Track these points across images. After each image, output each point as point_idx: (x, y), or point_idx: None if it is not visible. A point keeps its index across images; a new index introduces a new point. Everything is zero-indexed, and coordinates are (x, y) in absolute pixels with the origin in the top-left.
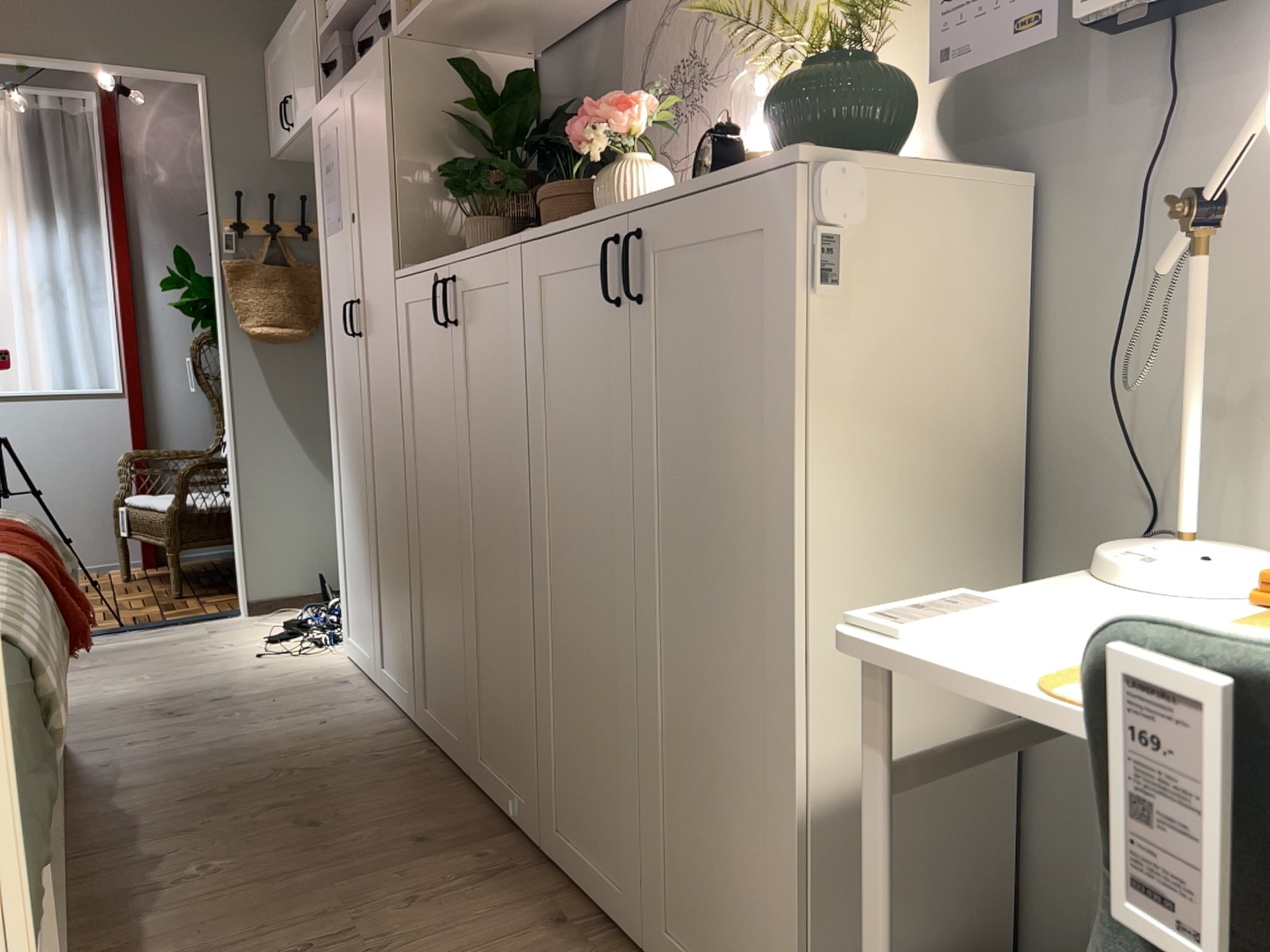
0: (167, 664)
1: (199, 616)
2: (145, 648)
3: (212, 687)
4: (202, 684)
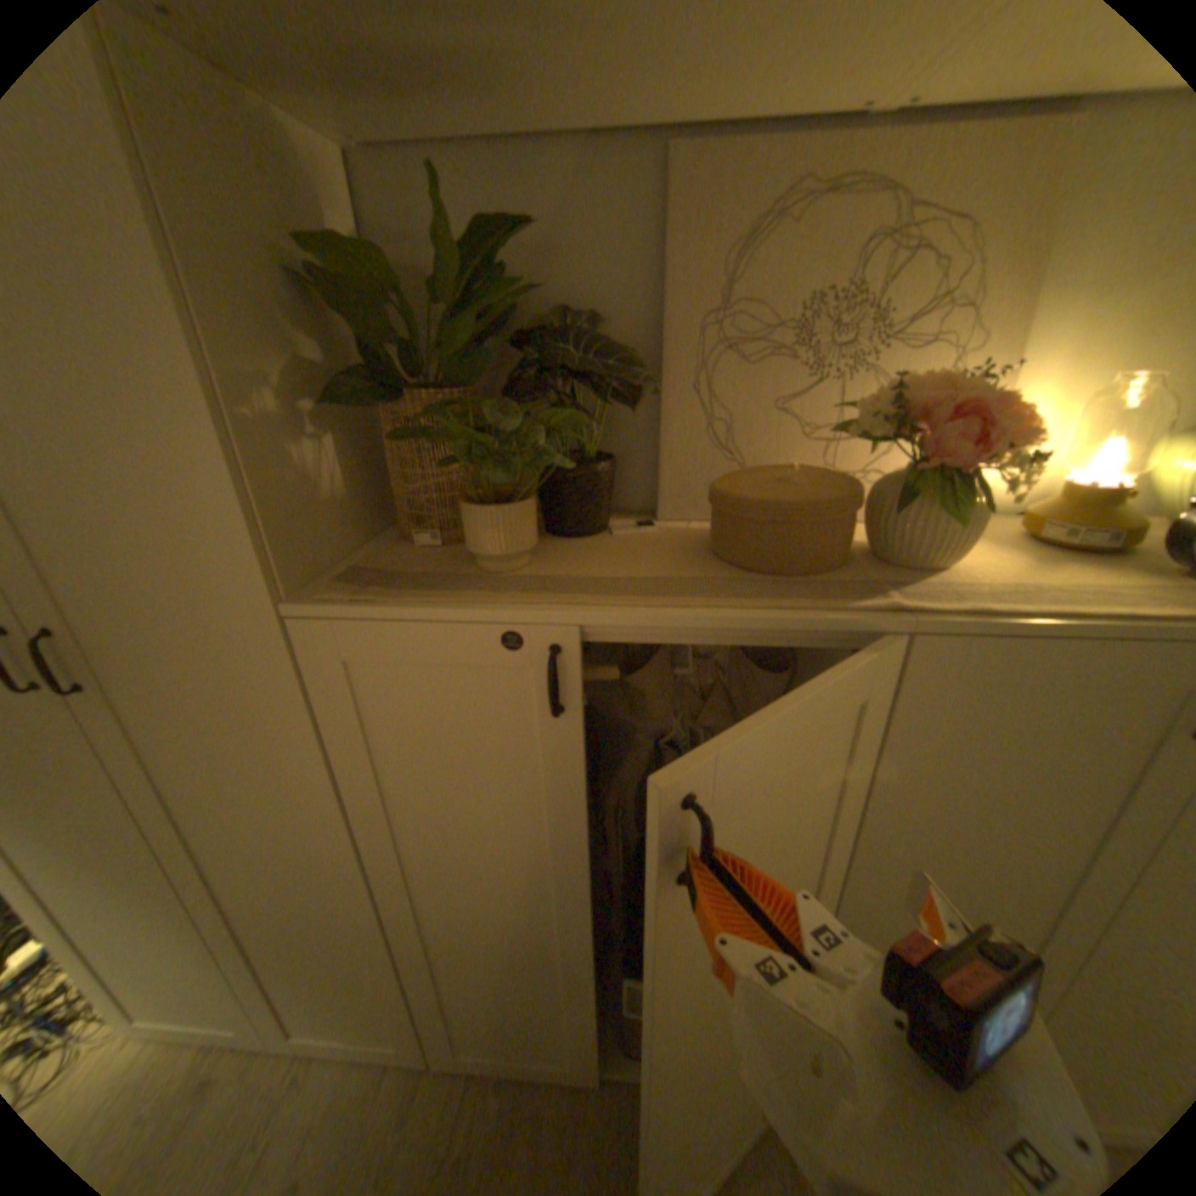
0: None
1: None
2: None
3: None
4: None
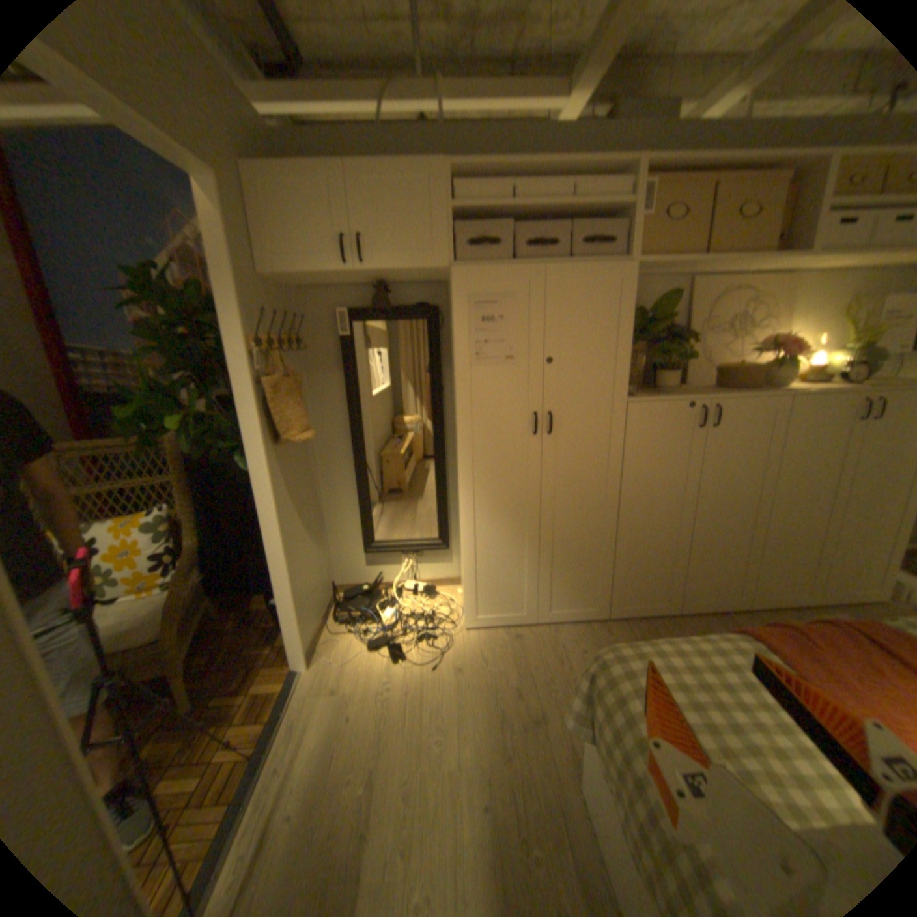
0: (407, 725)
1: (281, 698)
2: (340, 742)
3: (487, 698)
4: (478, 704)
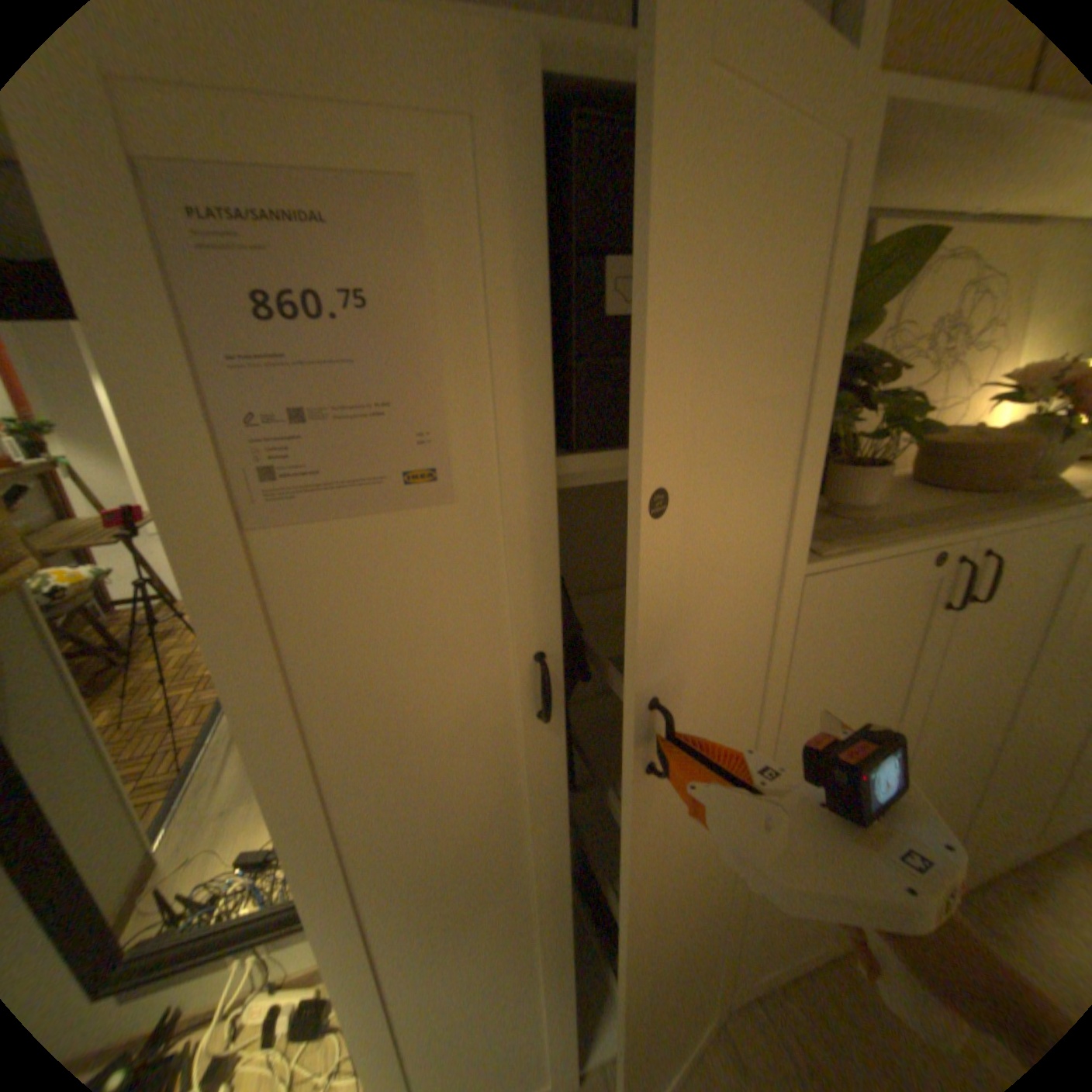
0: None
1: None
2: None
3: None
4: None
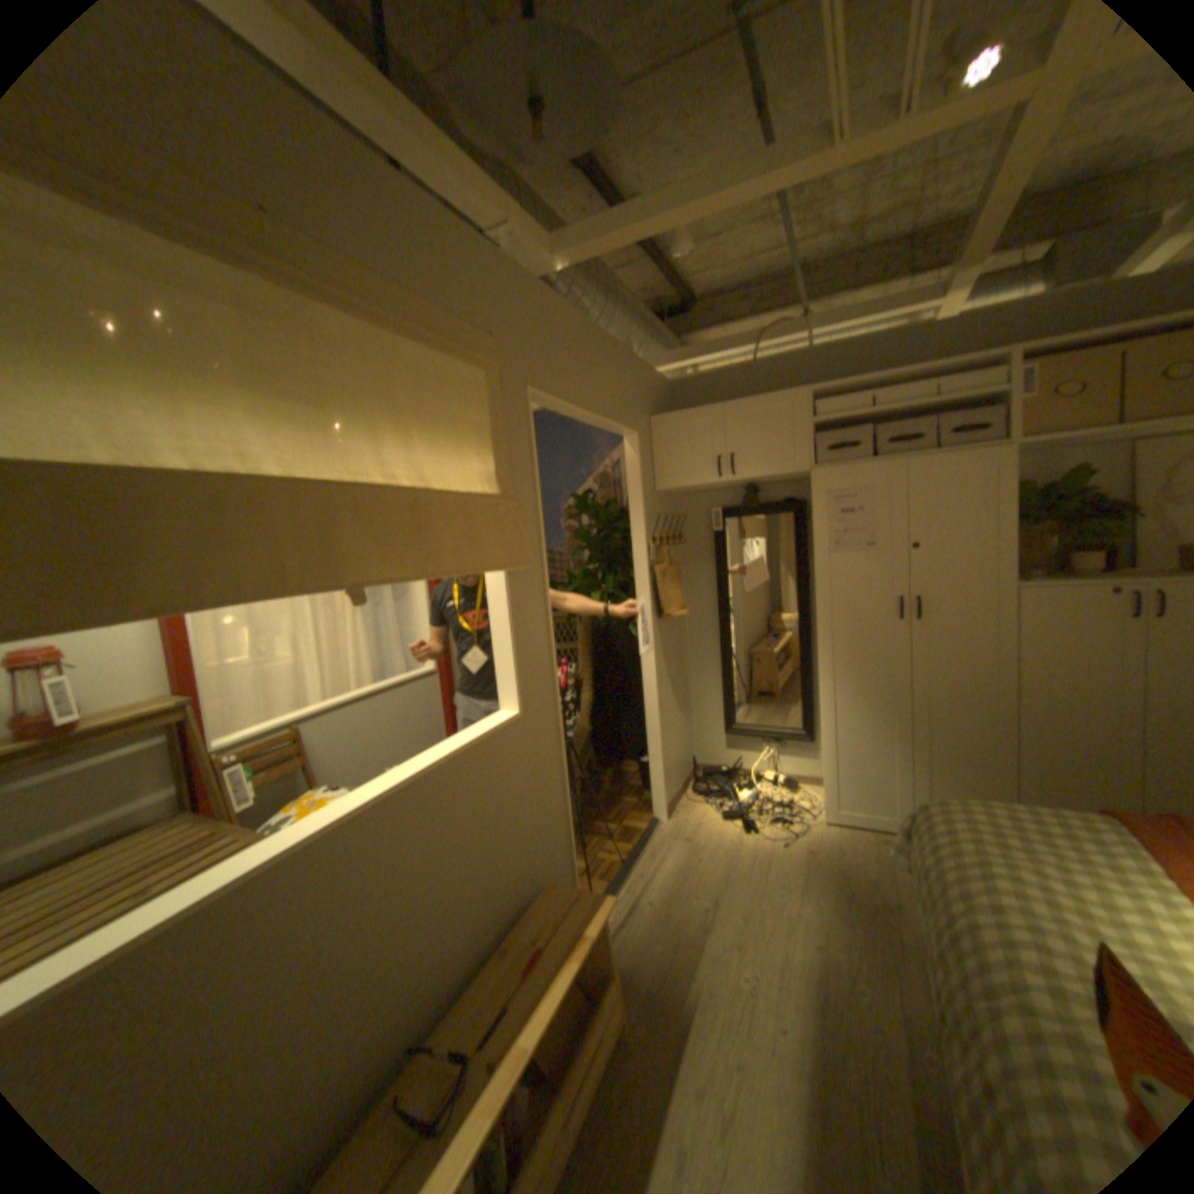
0: (753, 880)
1: (646, 836)
2: (693, 875)
3: (839, 882)
4: (828, 884)
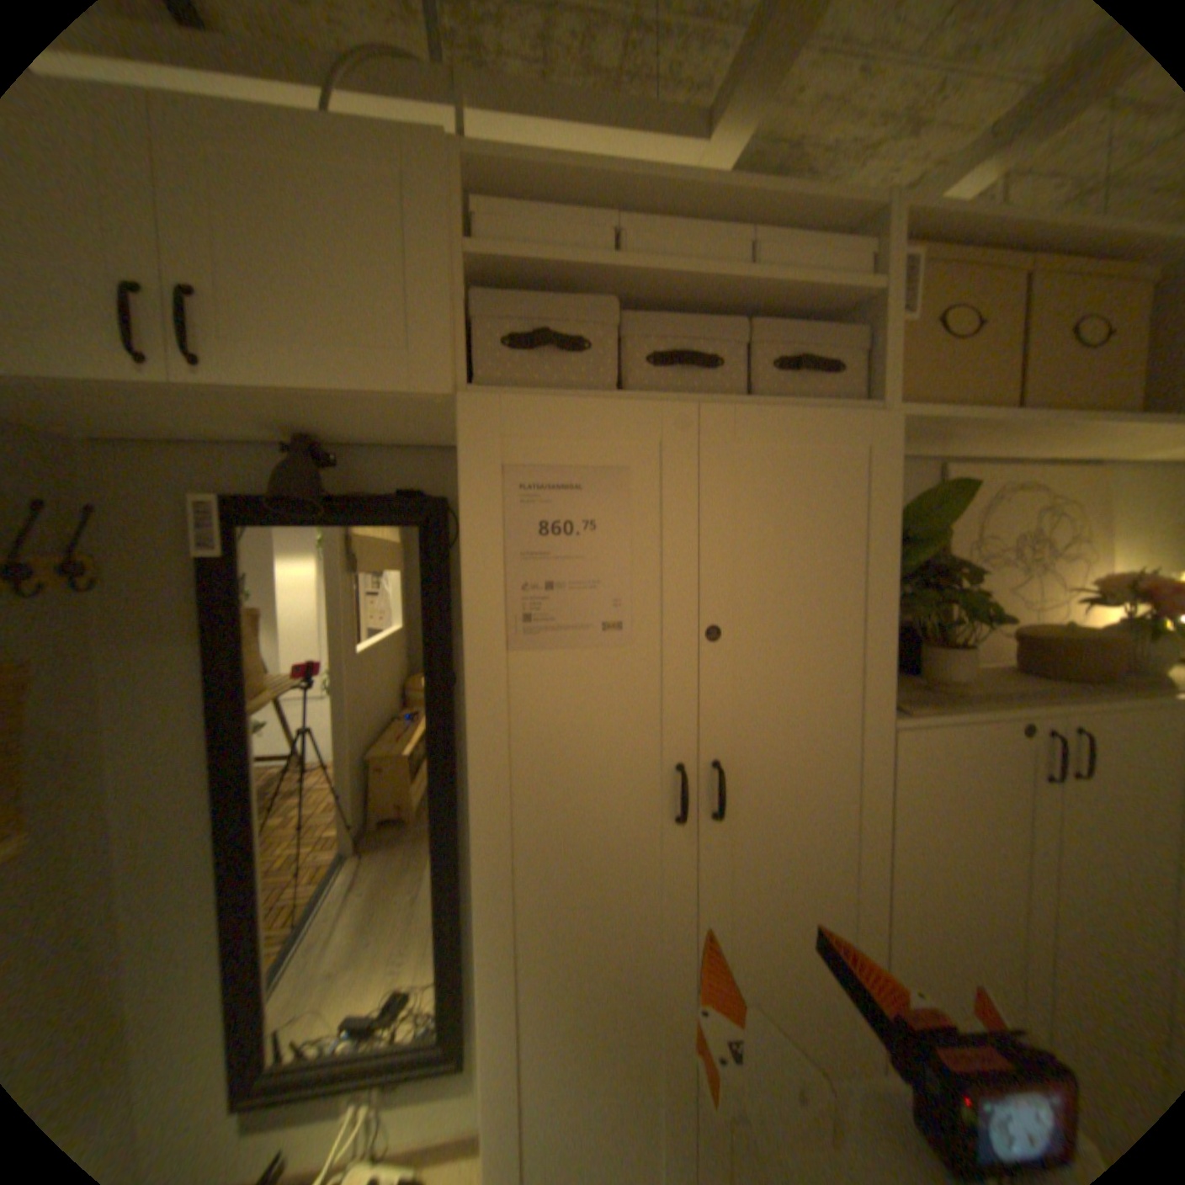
0: None
1: None
2: None
3: None
4: None
